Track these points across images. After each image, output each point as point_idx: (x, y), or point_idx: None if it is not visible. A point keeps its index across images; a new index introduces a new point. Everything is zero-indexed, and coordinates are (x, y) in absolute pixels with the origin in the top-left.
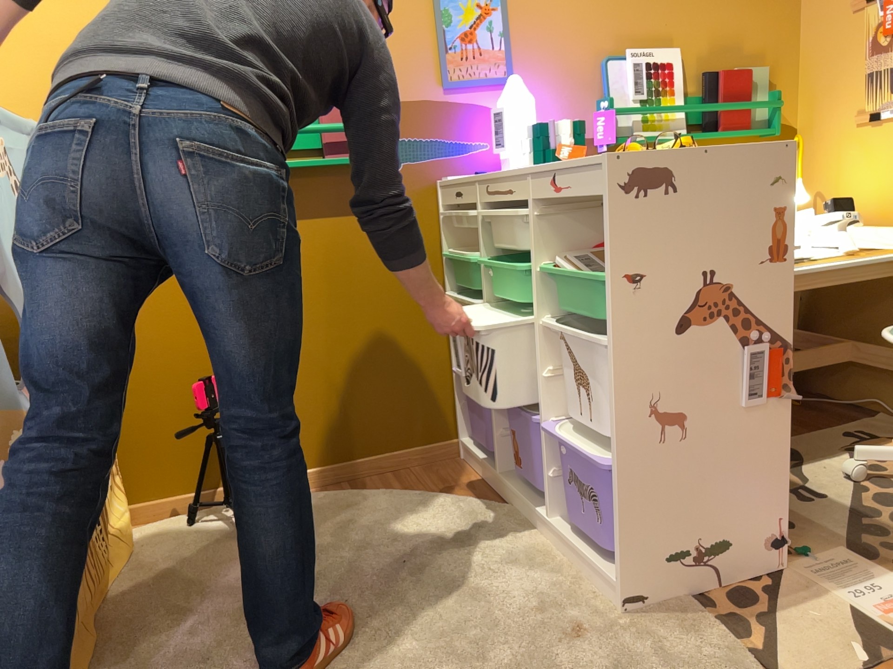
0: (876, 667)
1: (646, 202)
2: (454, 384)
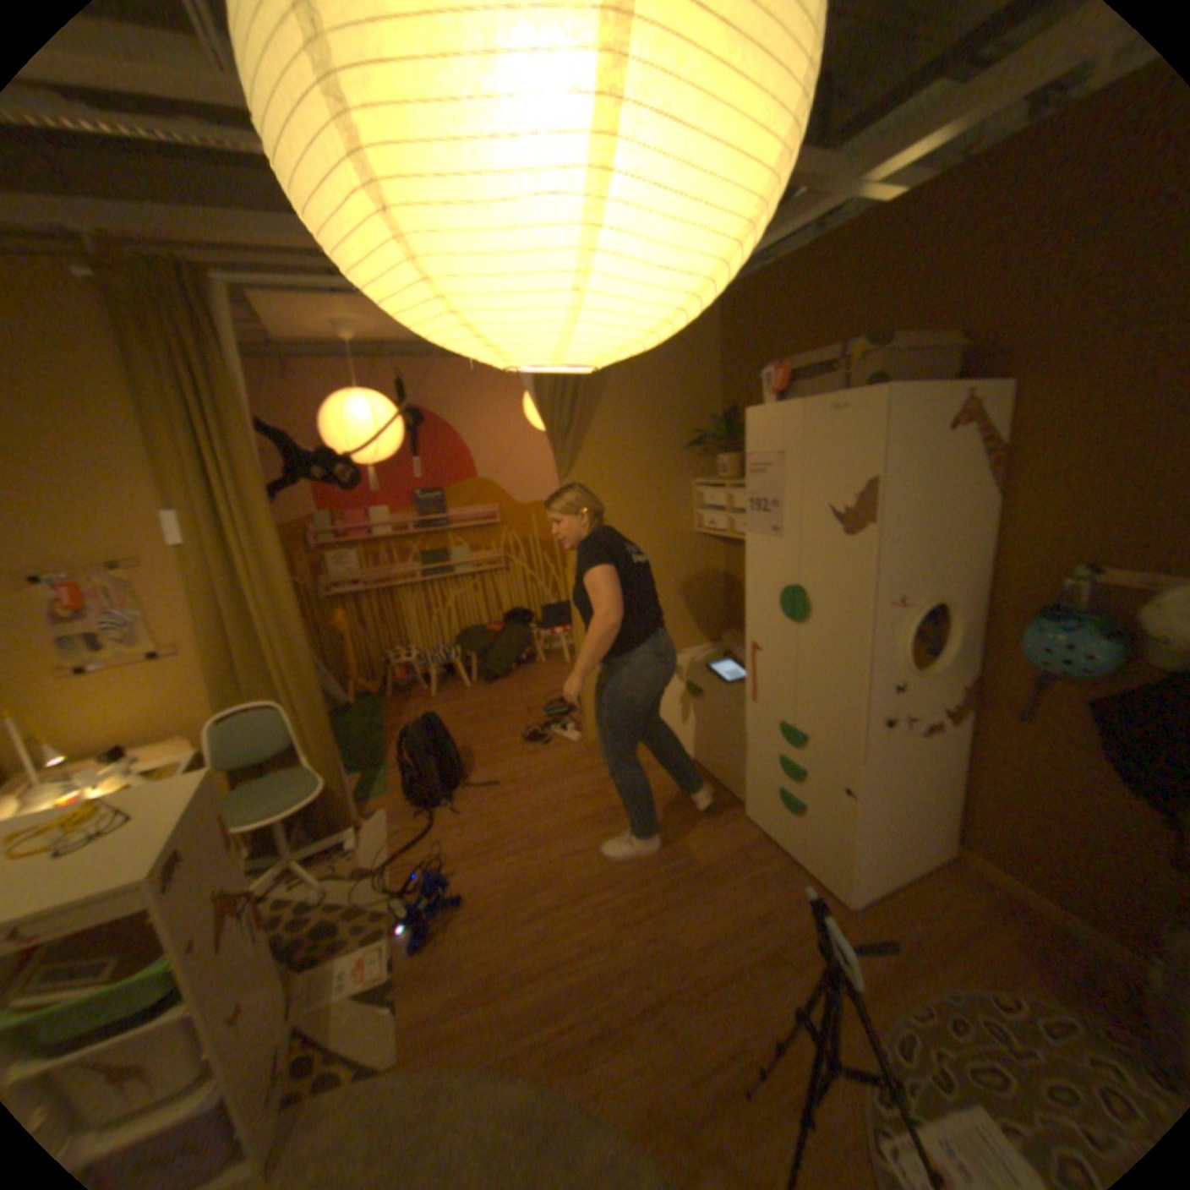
0: (387, 1009)
1: (173, 888)
2: None
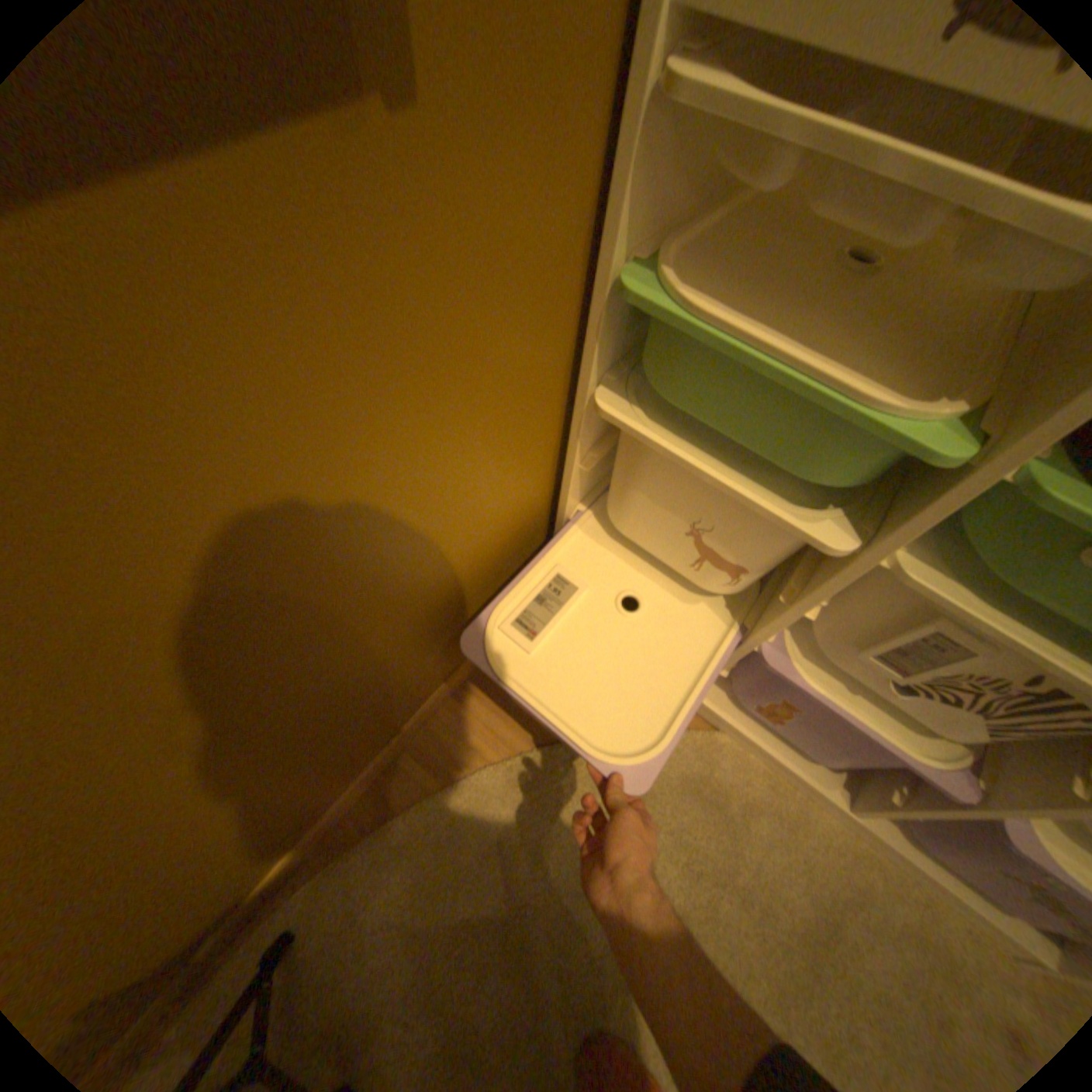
0: None
1: None
2: (548, 528)
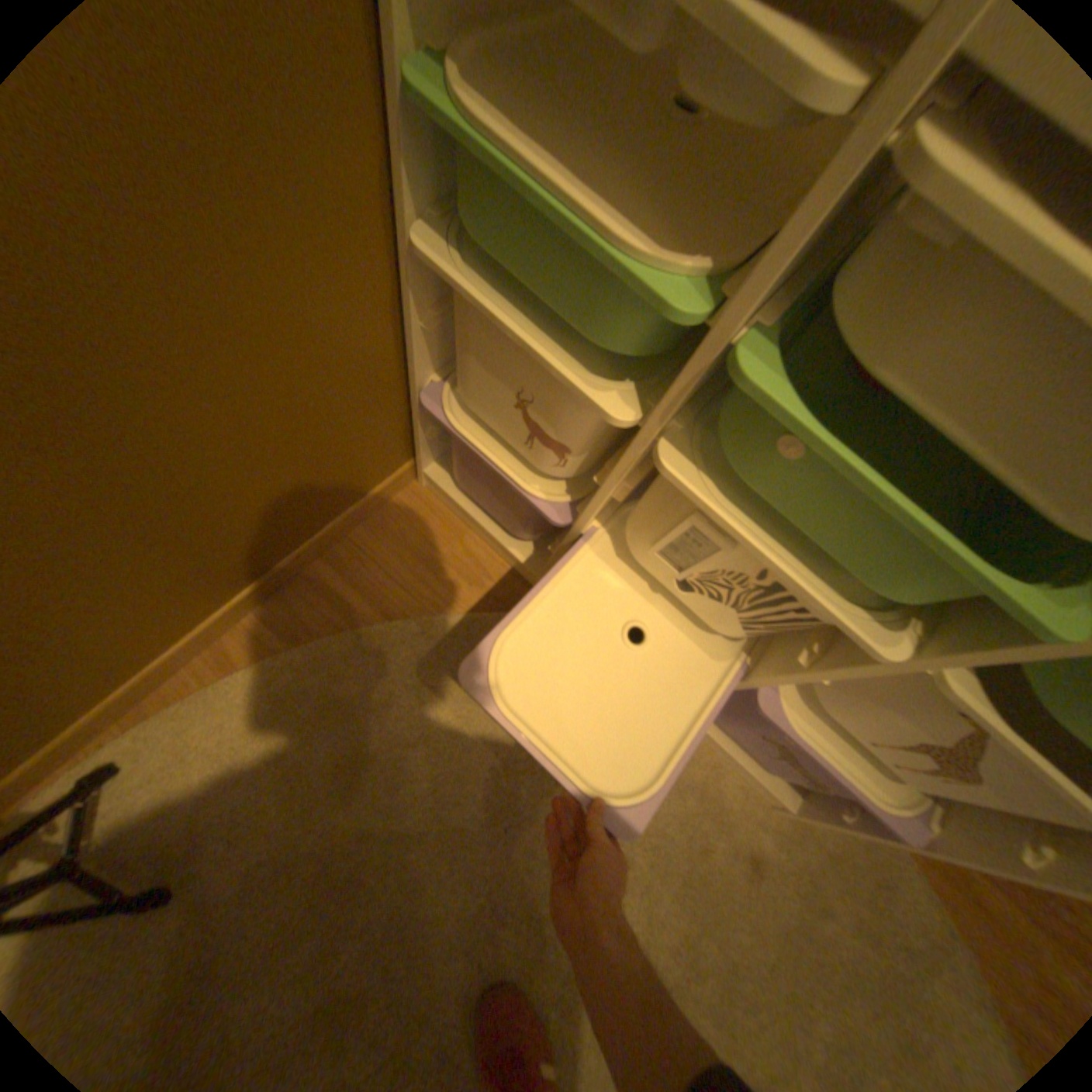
0: None
1: None
2: (409, 401)
